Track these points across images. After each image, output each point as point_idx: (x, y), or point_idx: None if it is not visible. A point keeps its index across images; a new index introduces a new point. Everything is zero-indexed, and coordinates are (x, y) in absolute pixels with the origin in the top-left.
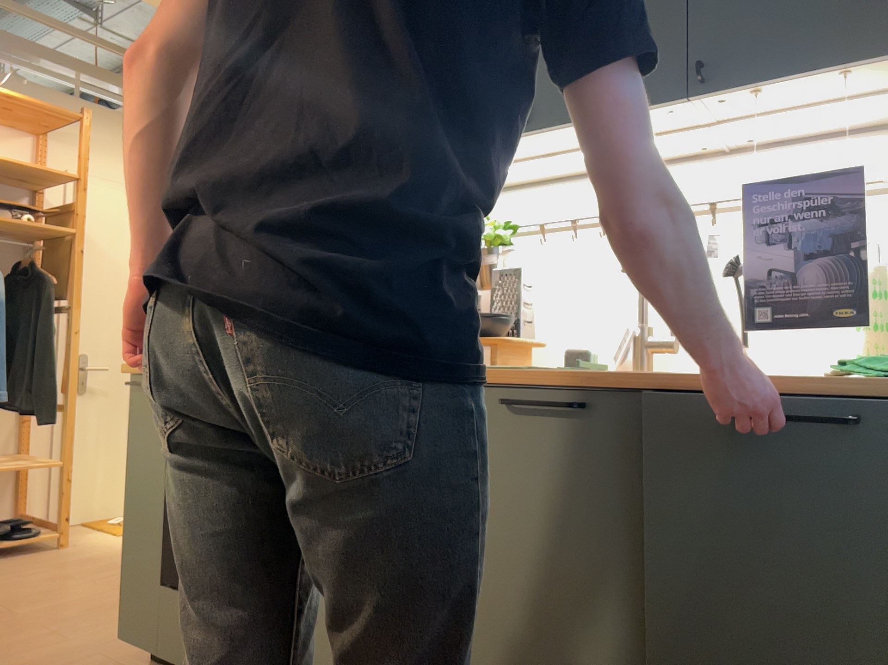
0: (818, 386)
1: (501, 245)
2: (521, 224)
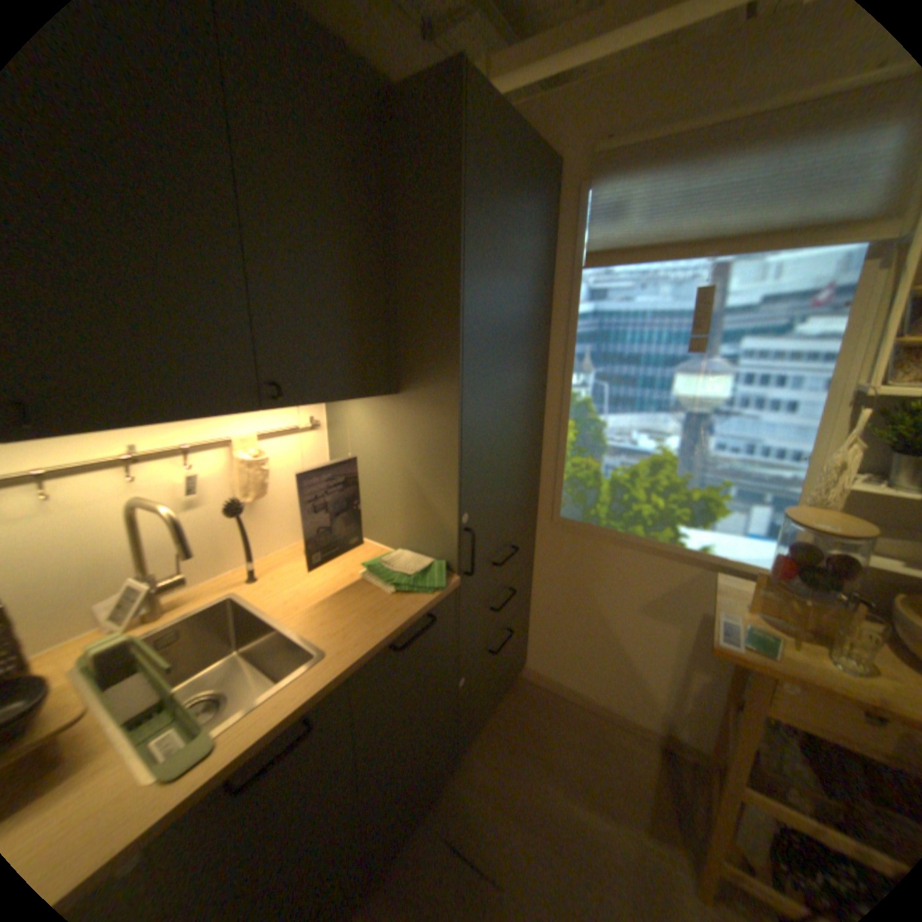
0: (410, 611)
1: None
2: None
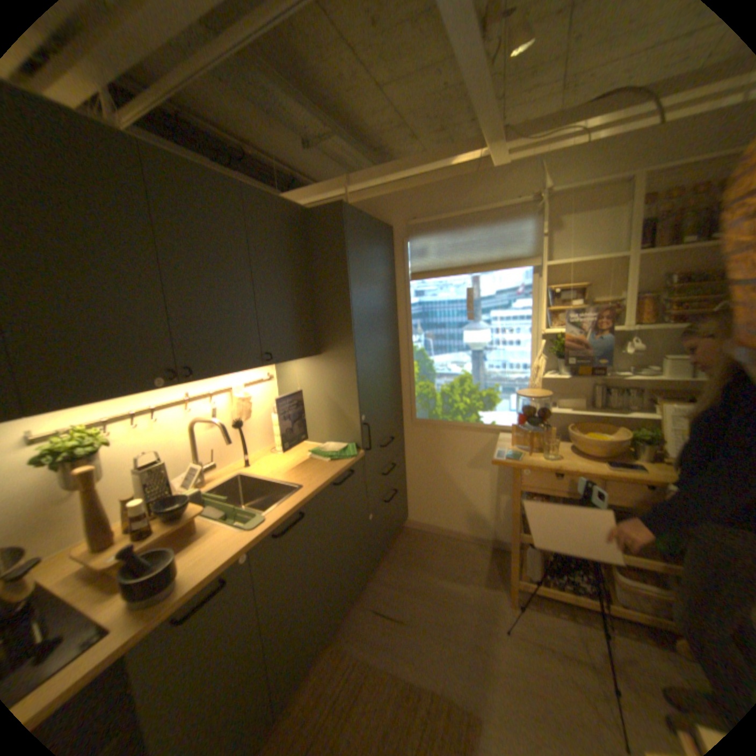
0: (340, 467)
1: (93, 449)
2: (89, 426)
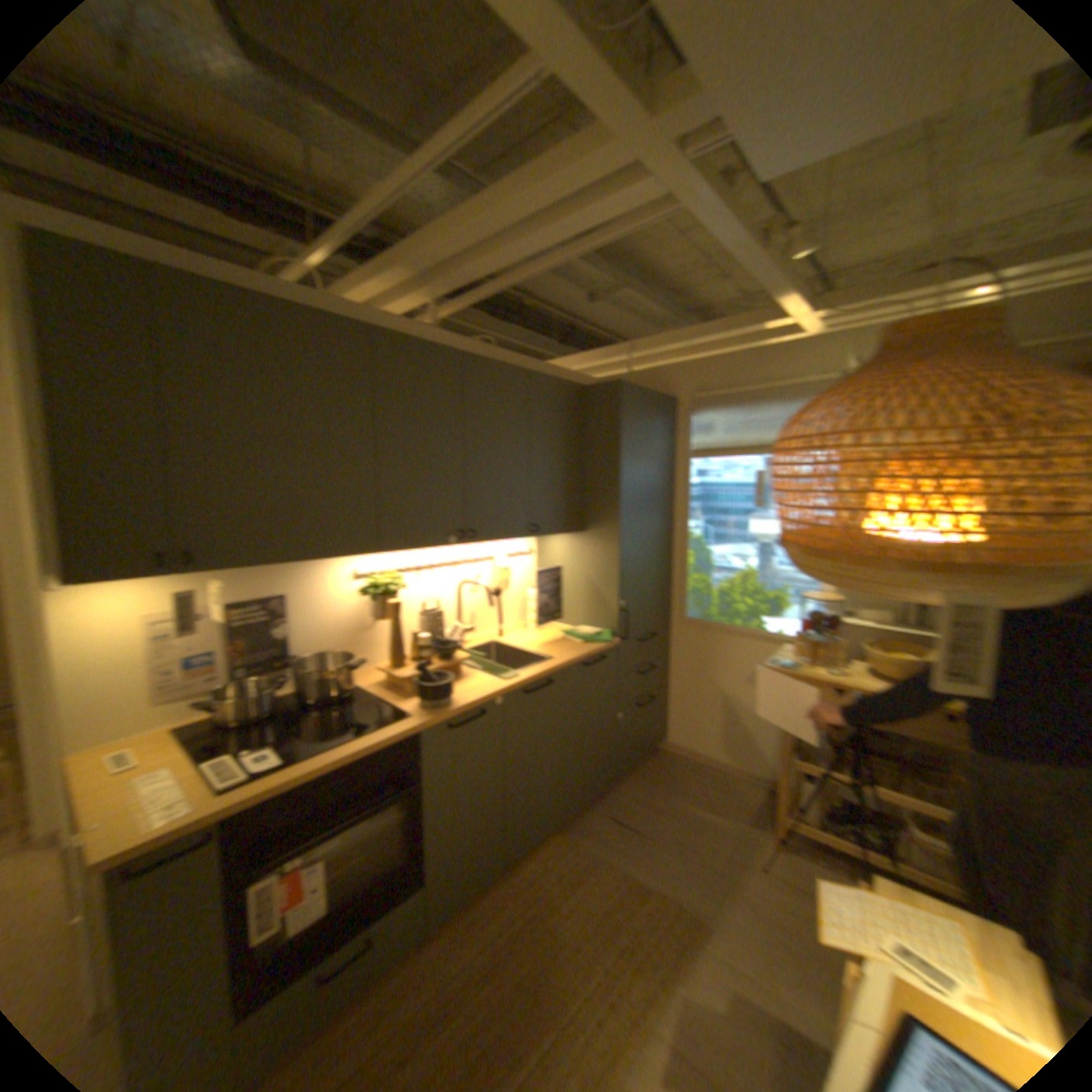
0: (590, 650)
1: (392, 590)
2: (388, 572)
